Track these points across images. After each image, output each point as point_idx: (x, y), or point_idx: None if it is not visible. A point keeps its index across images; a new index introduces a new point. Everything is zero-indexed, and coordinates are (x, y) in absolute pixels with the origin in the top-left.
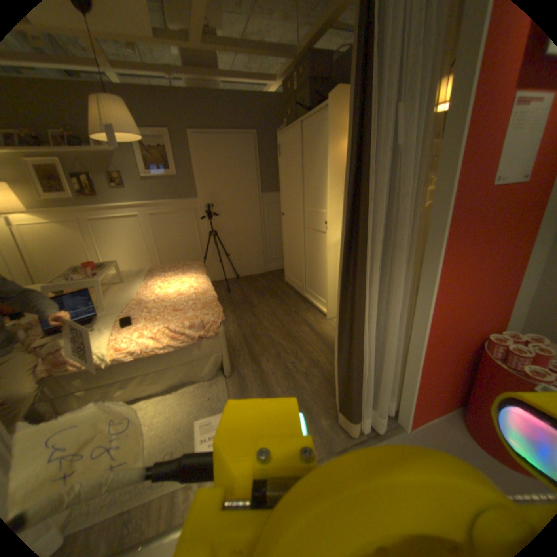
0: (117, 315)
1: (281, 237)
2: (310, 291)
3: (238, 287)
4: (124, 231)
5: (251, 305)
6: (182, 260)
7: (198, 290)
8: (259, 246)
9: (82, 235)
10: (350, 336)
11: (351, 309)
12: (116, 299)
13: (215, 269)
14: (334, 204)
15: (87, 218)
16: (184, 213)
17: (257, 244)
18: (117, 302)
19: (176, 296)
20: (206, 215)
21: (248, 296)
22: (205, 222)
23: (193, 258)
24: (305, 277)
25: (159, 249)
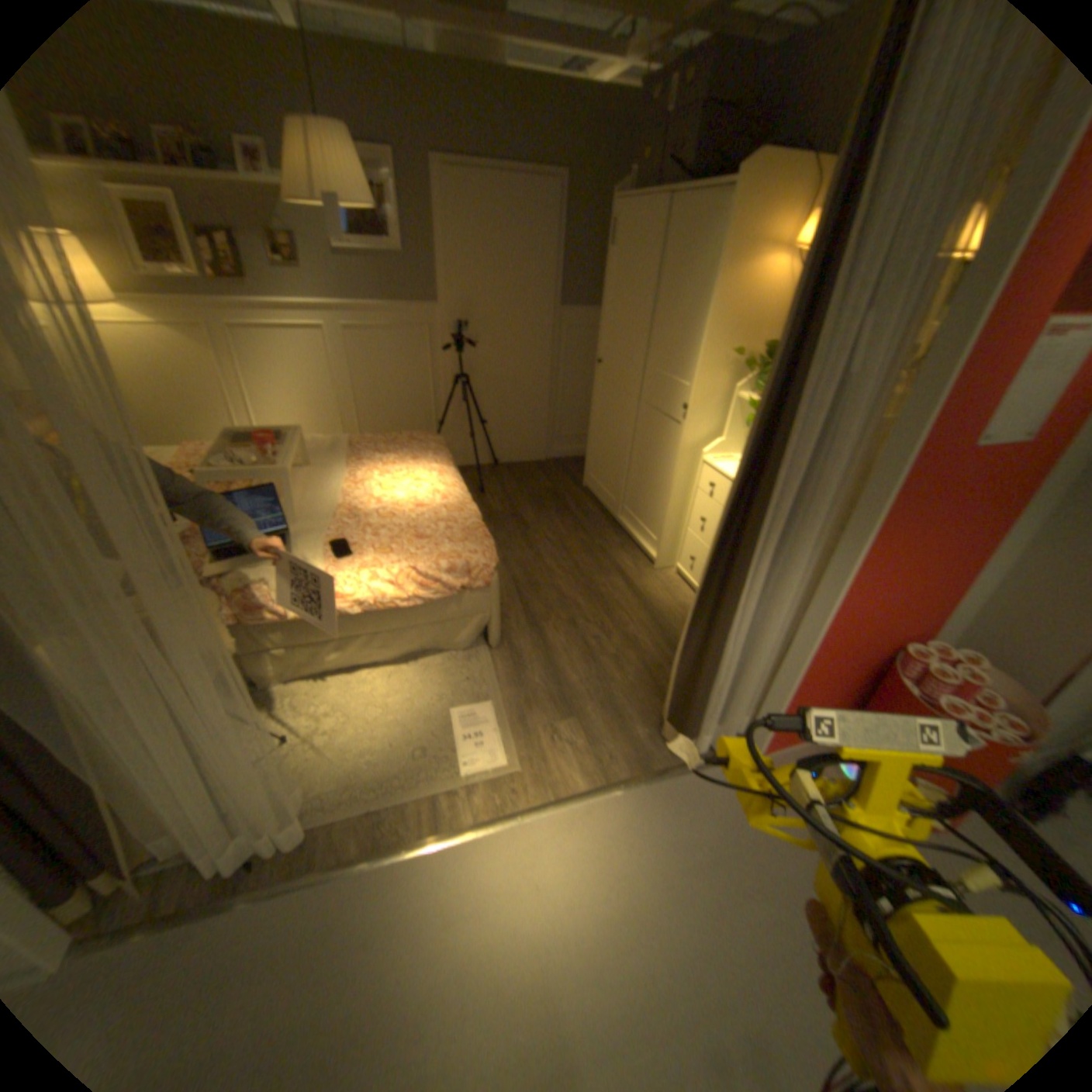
0: (326, 536)
1: (584, 397)
2: (630, 516)
3: (498, 485)
4: (296, 356)
5: (523, 527)
6: (399, 423)
7: (451, 502)
8: (542, 412)
9: (219, 357)
10: (706, 625)
11: (717, 590)
12: (314, 504)
13: (456, 446)
14: (707, 378)
15: (229, 325)
16: (410, 333)
17: (540, 406)
18: (316, 509)
19: (415, 510)
20: (451, 342)
21: (518, 508)
22: (448, 356)
23: (418, 422)
24: (626, 489)
25: (359, 398)
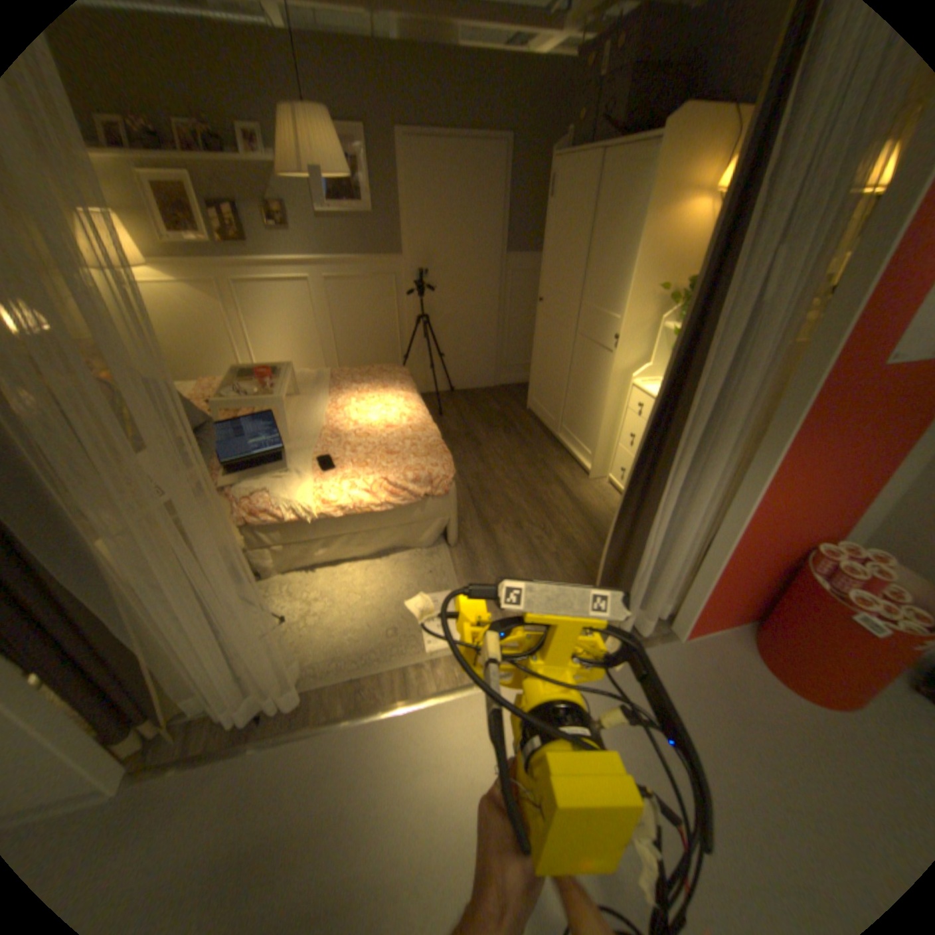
0: (312, 451)
1: (527, 331)
2: (567, 432)
3: (453, 408)
4: (285, 303)
5: (475, 443)
6: (369, 357)
7: (414, 422)
8: (490, 344)
9: (223, 305)
10: (635, 525)
11: (644, 495)
12: (302, 426)
13: (418, 375)
14: (636, 311)
15: (231, 278)
16: (378, 280)
17: (488, 339)
18: (304, 430)
19: (384, 429)
20: (412, 286)
21: (470, 427)
22: (410, 298)
23: (385, 355)
24: (563, 409)
25: (337, 337)
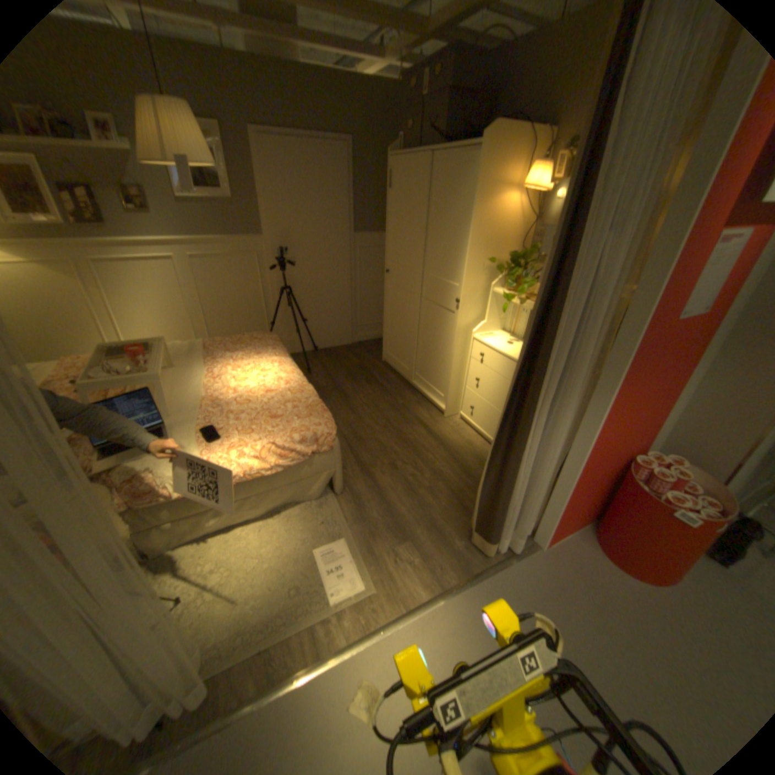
0: (195, 424)
1: (375, 296)
2: (420, 379)
3: (319, 365)
4: (150, 280)
5: (344, 395)
6: (238, 325)
7: (292, 385)
8: (346, 309)
9: (84, 285)
10: (502, 461)
11: (509, 435)
12: (181, 398)
13: (284, 338)
14: (471, 279)
15: (91, 259)
16: (241, 258)
17: (344, 305)
18: (183, 402)
19: (264, 394)
20: (274, 262)
21: (337, 381)
22: (272, 272)
23: (253, 323)
24: (415, 360)
25: (205, 309)
